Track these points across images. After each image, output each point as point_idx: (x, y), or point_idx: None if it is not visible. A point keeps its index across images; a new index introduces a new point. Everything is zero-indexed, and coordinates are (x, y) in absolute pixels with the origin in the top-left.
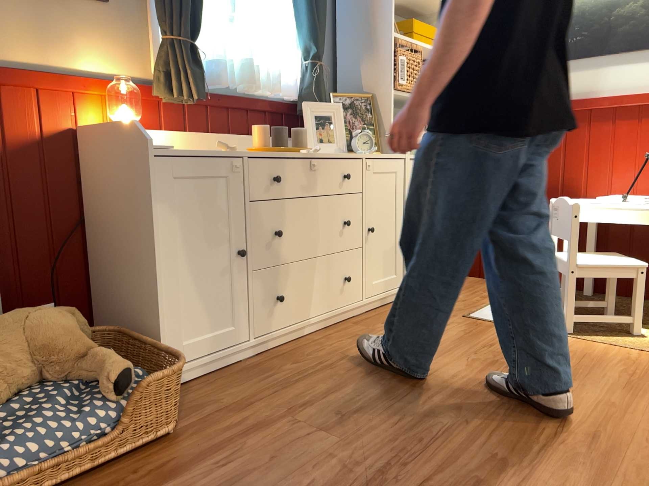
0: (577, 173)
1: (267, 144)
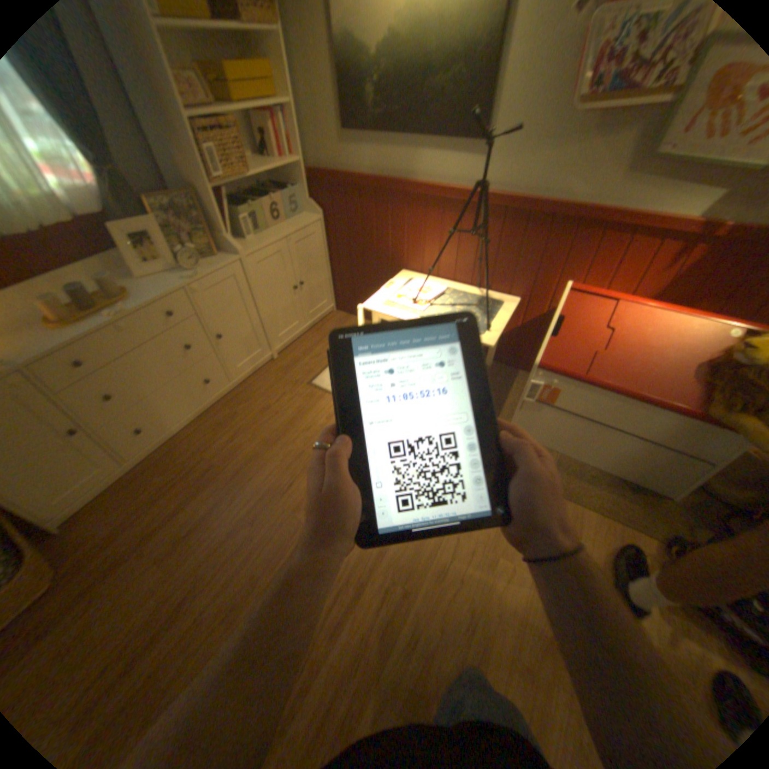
0: (402, 249)
1: (64, 313)
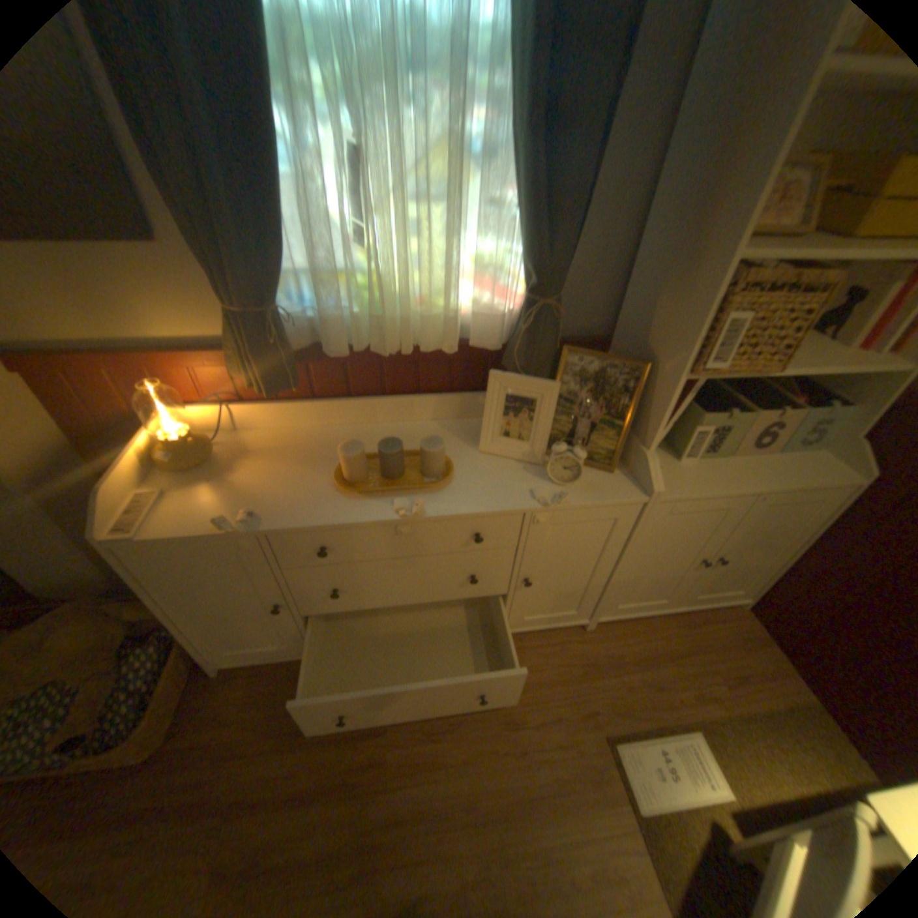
0: None
1: (358, 475)
